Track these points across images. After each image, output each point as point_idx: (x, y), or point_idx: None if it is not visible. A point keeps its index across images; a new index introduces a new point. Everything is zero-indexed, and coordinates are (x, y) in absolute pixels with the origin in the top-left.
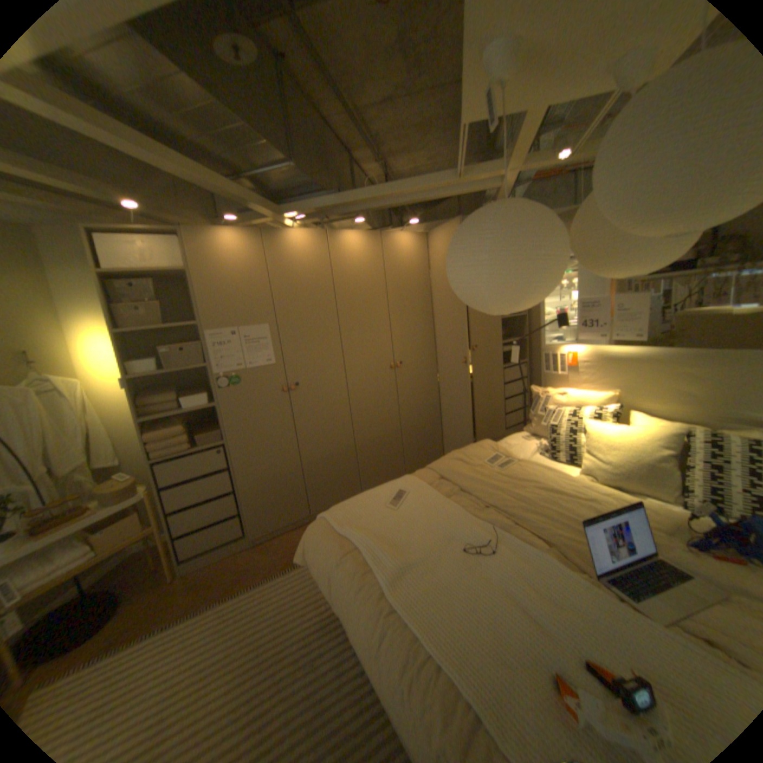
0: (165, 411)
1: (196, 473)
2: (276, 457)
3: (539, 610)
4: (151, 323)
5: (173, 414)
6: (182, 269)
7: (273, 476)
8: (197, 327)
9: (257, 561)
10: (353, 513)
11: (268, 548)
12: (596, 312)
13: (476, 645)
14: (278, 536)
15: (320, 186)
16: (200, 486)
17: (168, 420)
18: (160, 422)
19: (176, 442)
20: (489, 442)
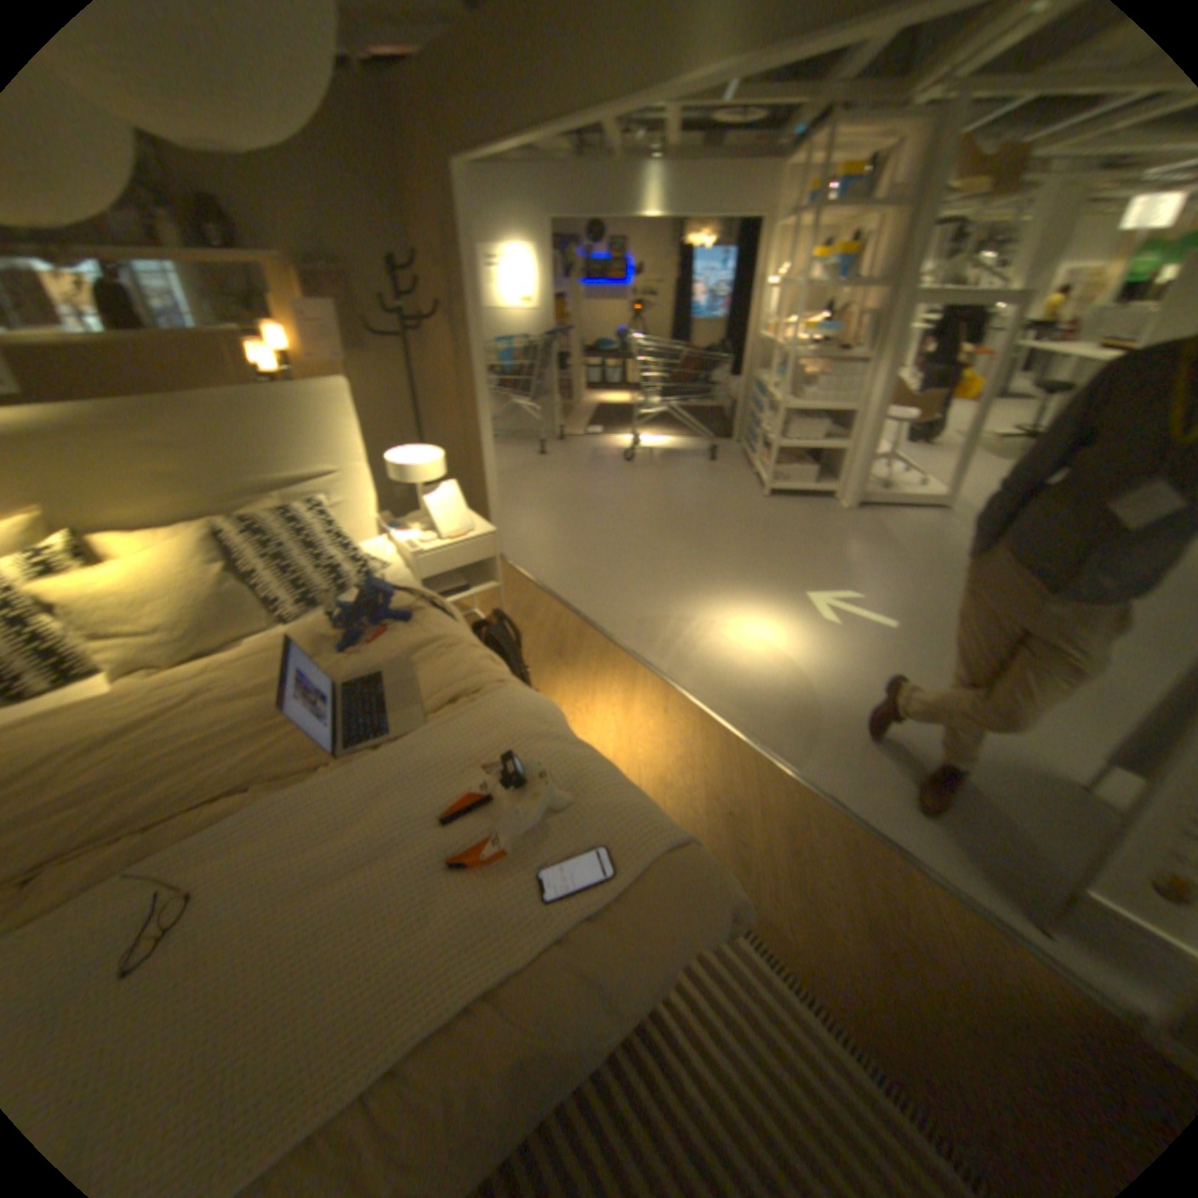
0: None
1: None
2: None
3: (351, 850)
4: None
5: None
6: None
7: None
8: None
9: None
10: None
11: None
12: None
13: (371, 981)
14: None
15: None
16: None
17: None
18: None
19: None
20: None
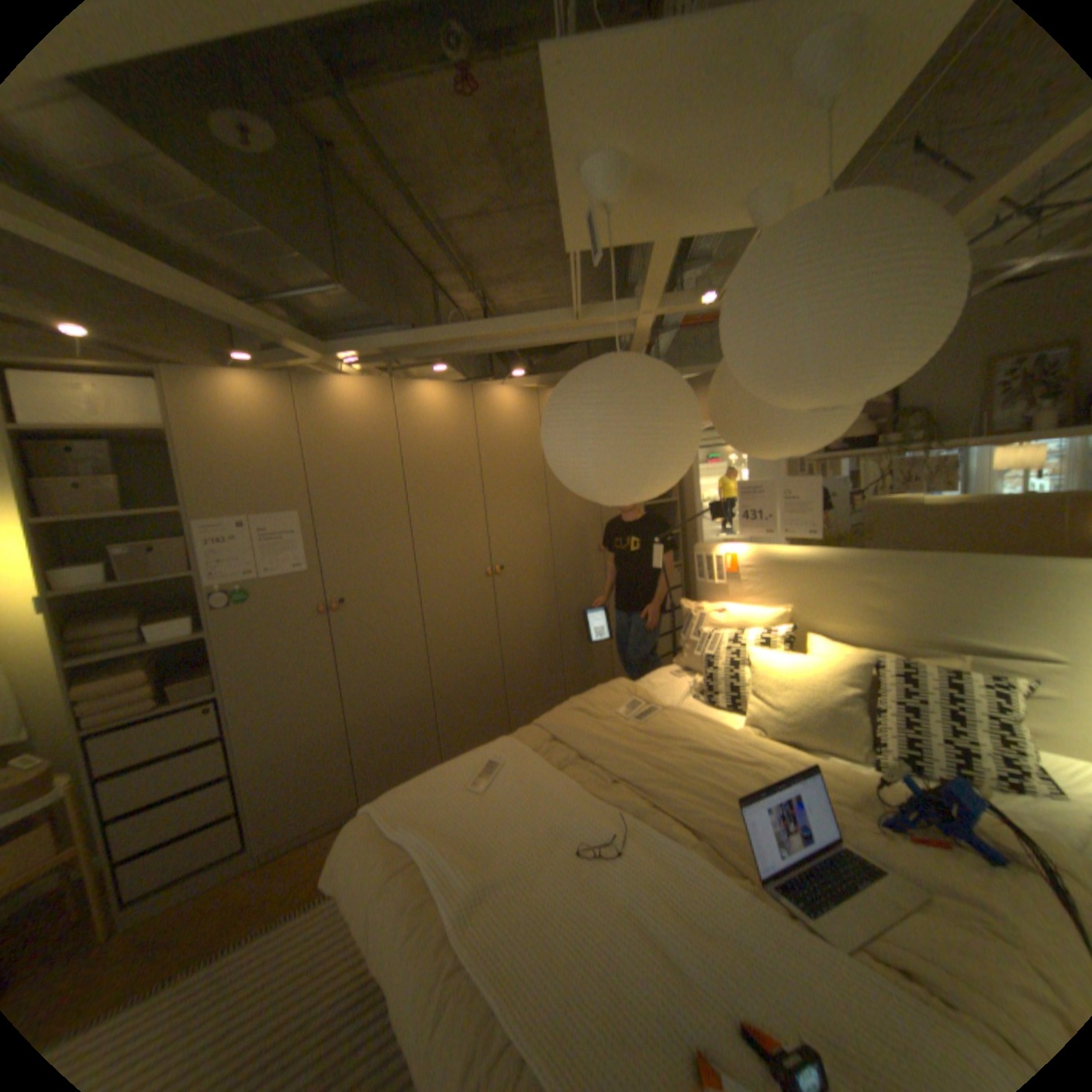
0: (115, 649)
1: (165, 749)
2: (304, 715)
3: (678, 944)
4: (100, 510)
5: (128, 652)
6: (159, 428)
7: (298, 747)
8: (179, 516)
9: (263, 892)
10: (415, 803)
11: (284, 867)
12: (758, 501)
13: (581, 1015)
14: (304, 846)
15: (386, 319)
16: (169, 770)
17: (120, 663)
18: (107, 667)
19: (130, 699)
20: (625, 683)
